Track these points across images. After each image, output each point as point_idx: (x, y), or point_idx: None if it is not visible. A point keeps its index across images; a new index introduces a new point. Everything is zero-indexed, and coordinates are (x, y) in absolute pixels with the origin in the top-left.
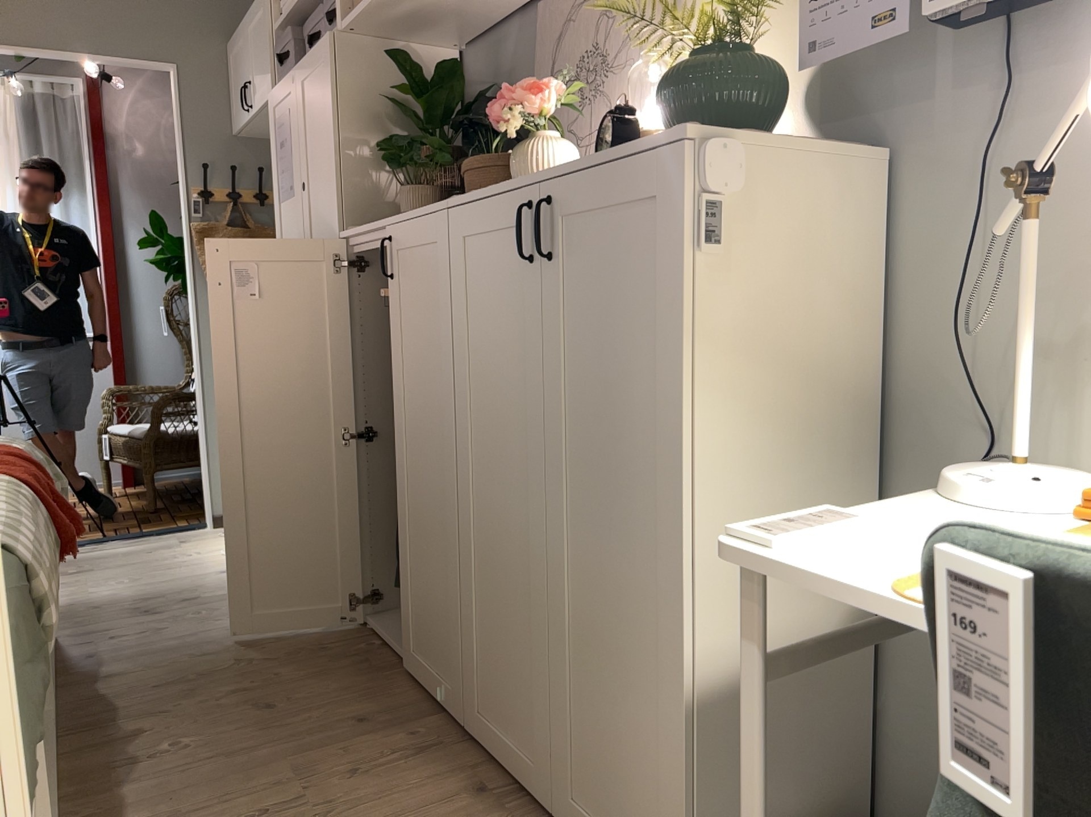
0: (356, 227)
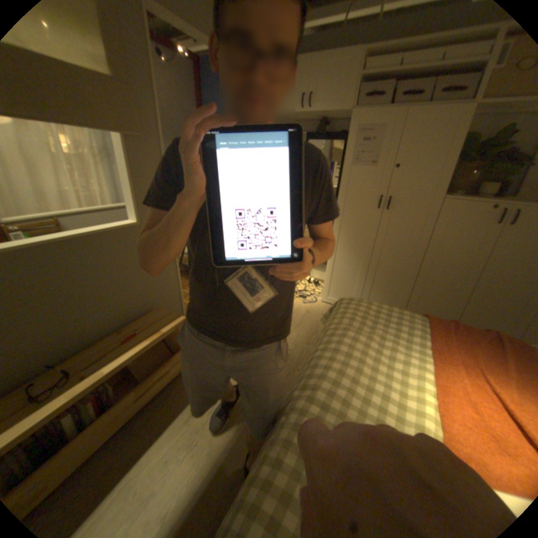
0: (462, 195)
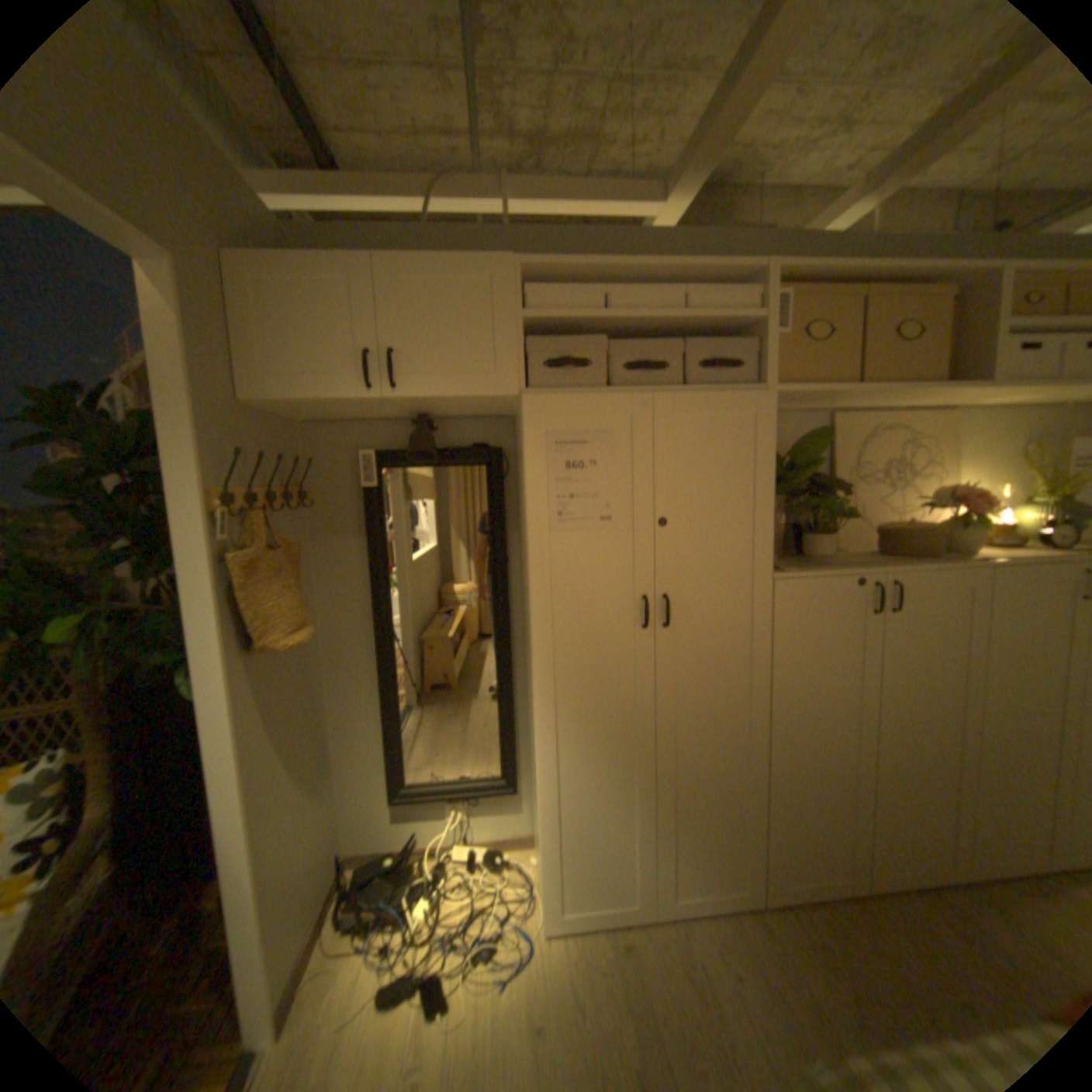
0: (797, 571)
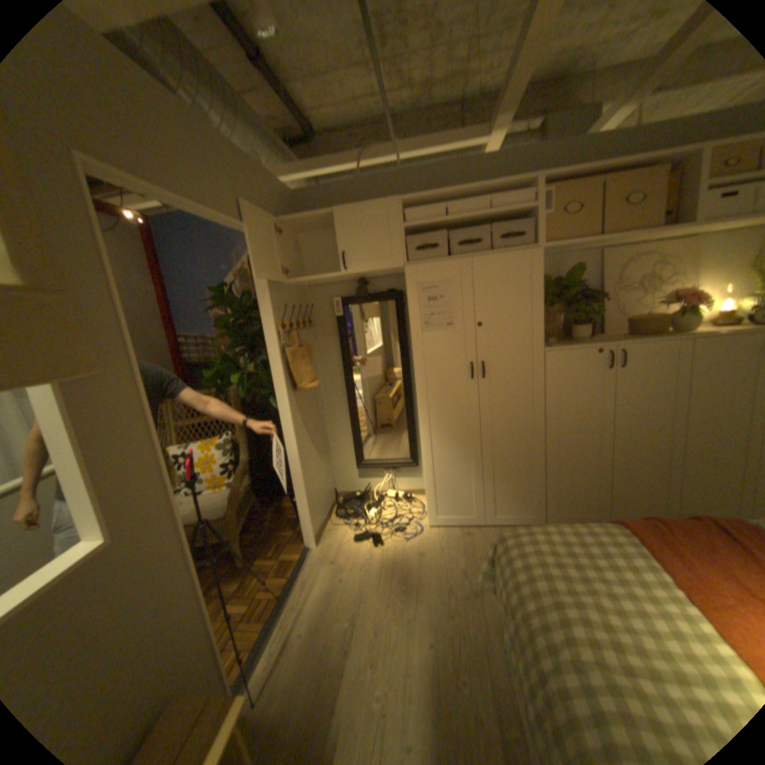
0: (560, 346)
